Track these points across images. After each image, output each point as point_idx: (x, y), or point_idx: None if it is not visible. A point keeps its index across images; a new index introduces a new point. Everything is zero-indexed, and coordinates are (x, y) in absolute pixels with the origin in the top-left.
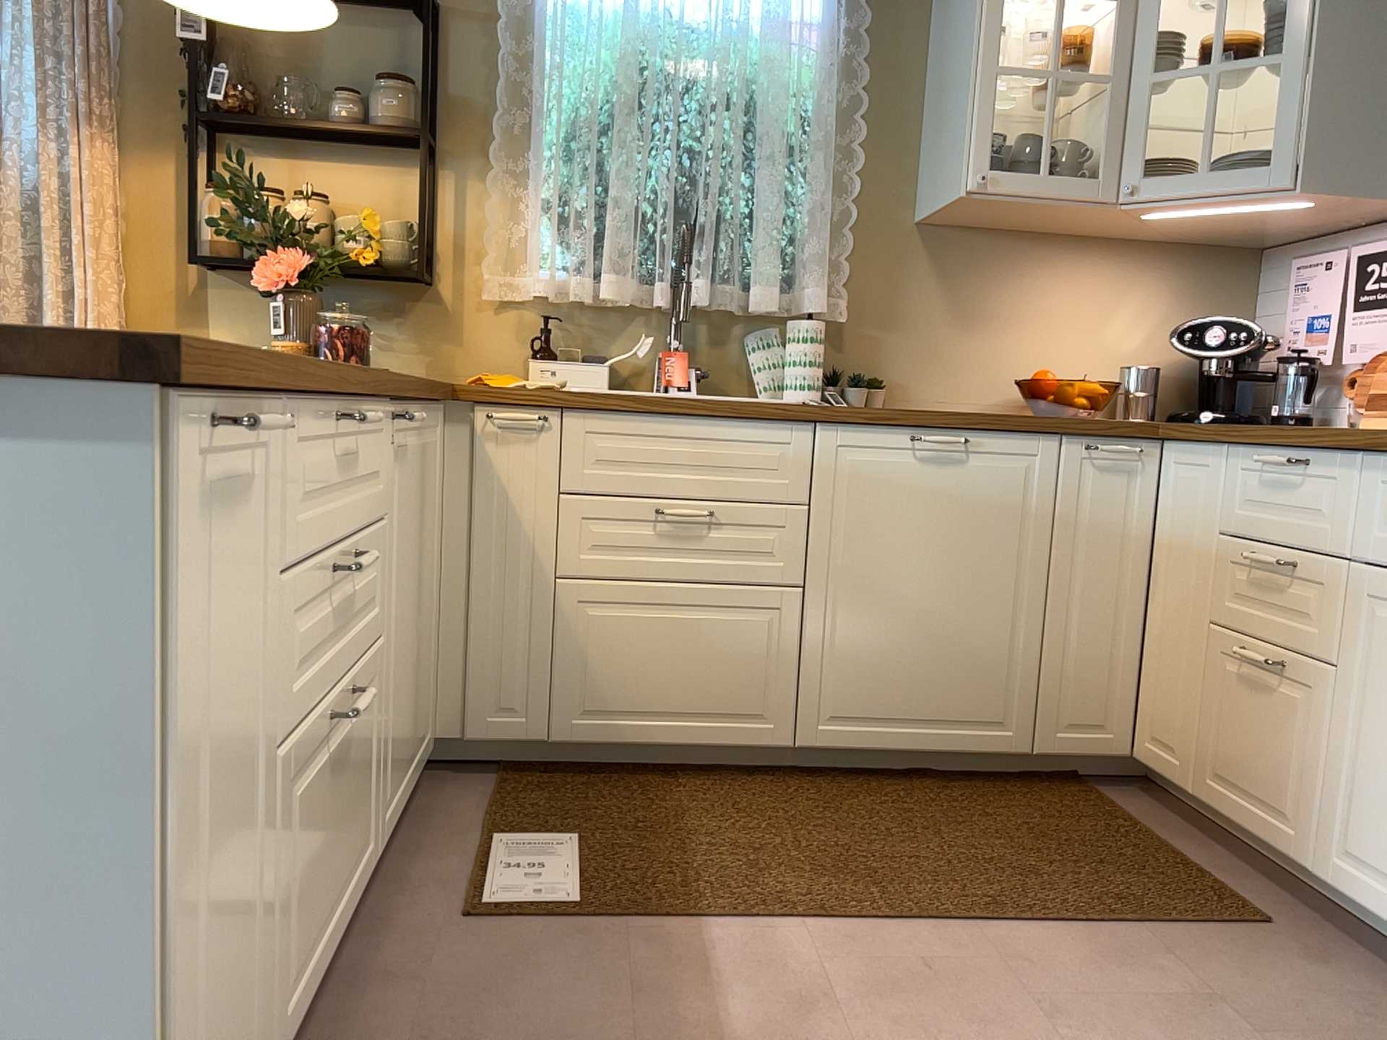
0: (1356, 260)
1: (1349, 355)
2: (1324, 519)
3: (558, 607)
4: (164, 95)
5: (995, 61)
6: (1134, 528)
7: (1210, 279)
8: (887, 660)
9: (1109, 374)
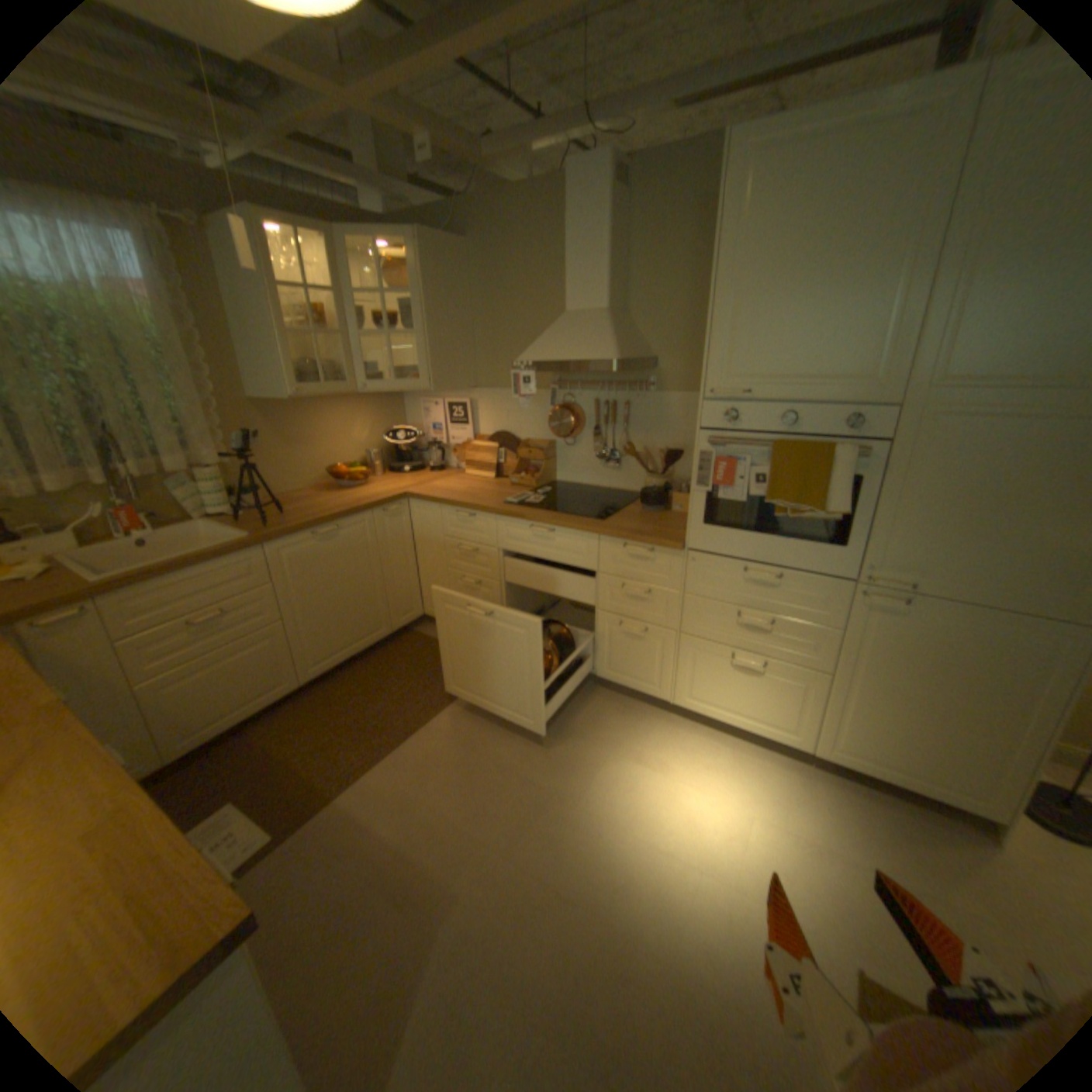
0: (447, 405)
1: (452, 442)
2: (485, 535)
3: (143, 703)
4: None
5: (270, 315)
6: (406, 536)
7: (386, 405)
8: (329, 631)
9: (359, 455)
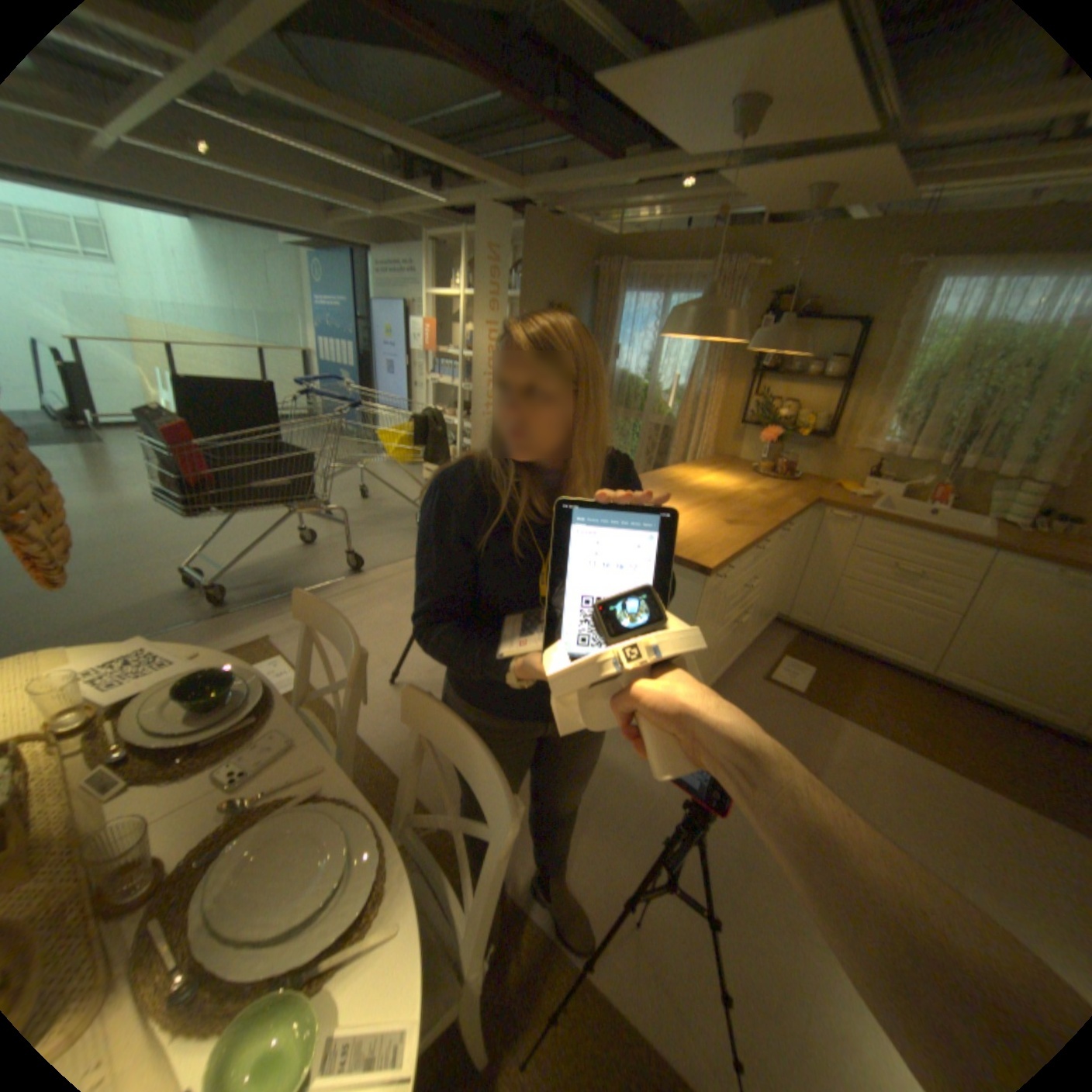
0: None
1: None
2: None
3: (839, 587)
4: (745, 356)
5: None
6: None
7: None
8: (1000, 661)
9: None
